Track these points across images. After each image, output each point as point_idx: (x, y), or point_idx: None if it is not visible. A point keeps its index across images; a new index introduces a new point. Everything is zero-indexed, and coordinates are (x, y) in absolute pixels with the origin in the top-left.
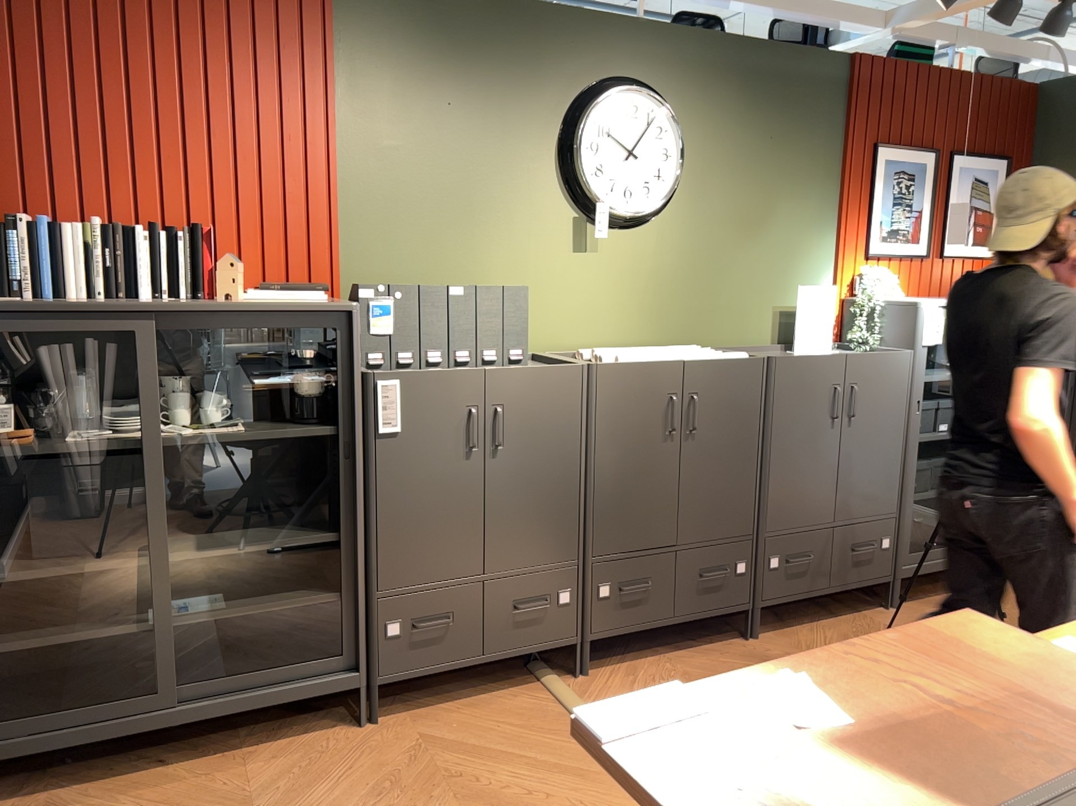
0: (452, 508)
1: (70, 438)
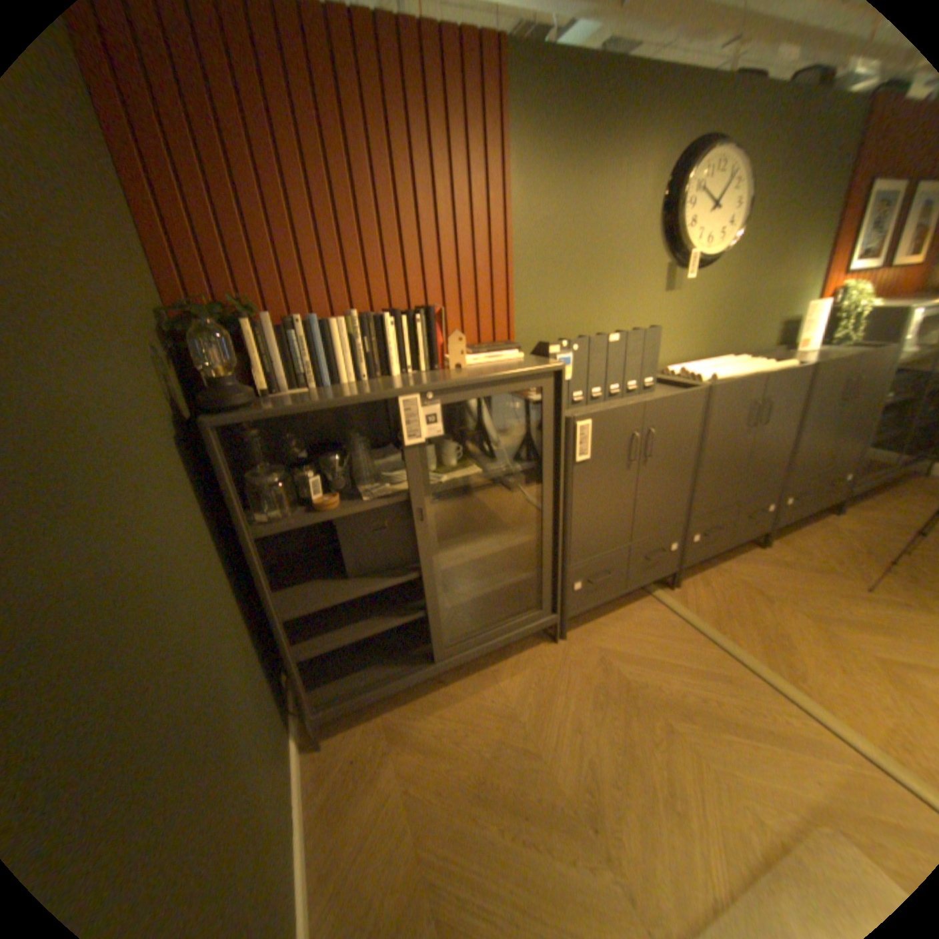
0: (618, 504)
1: (363, 495)
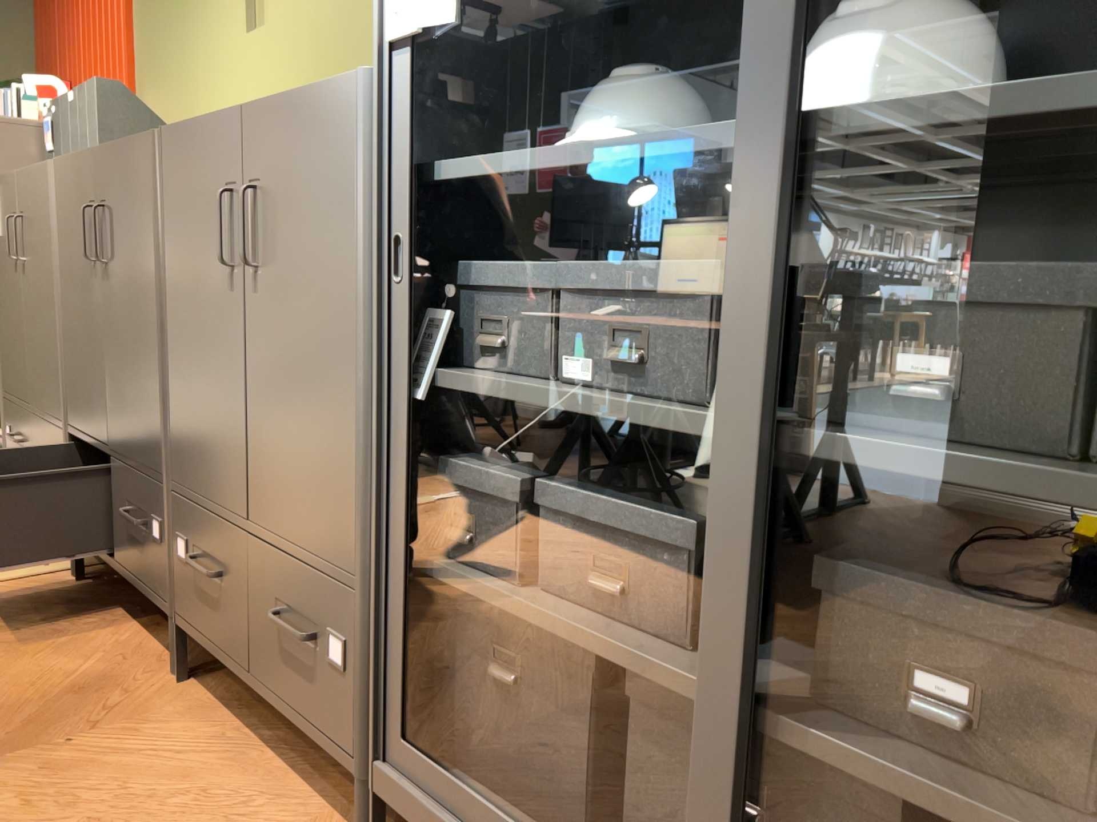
0: (17, 323)
1: None
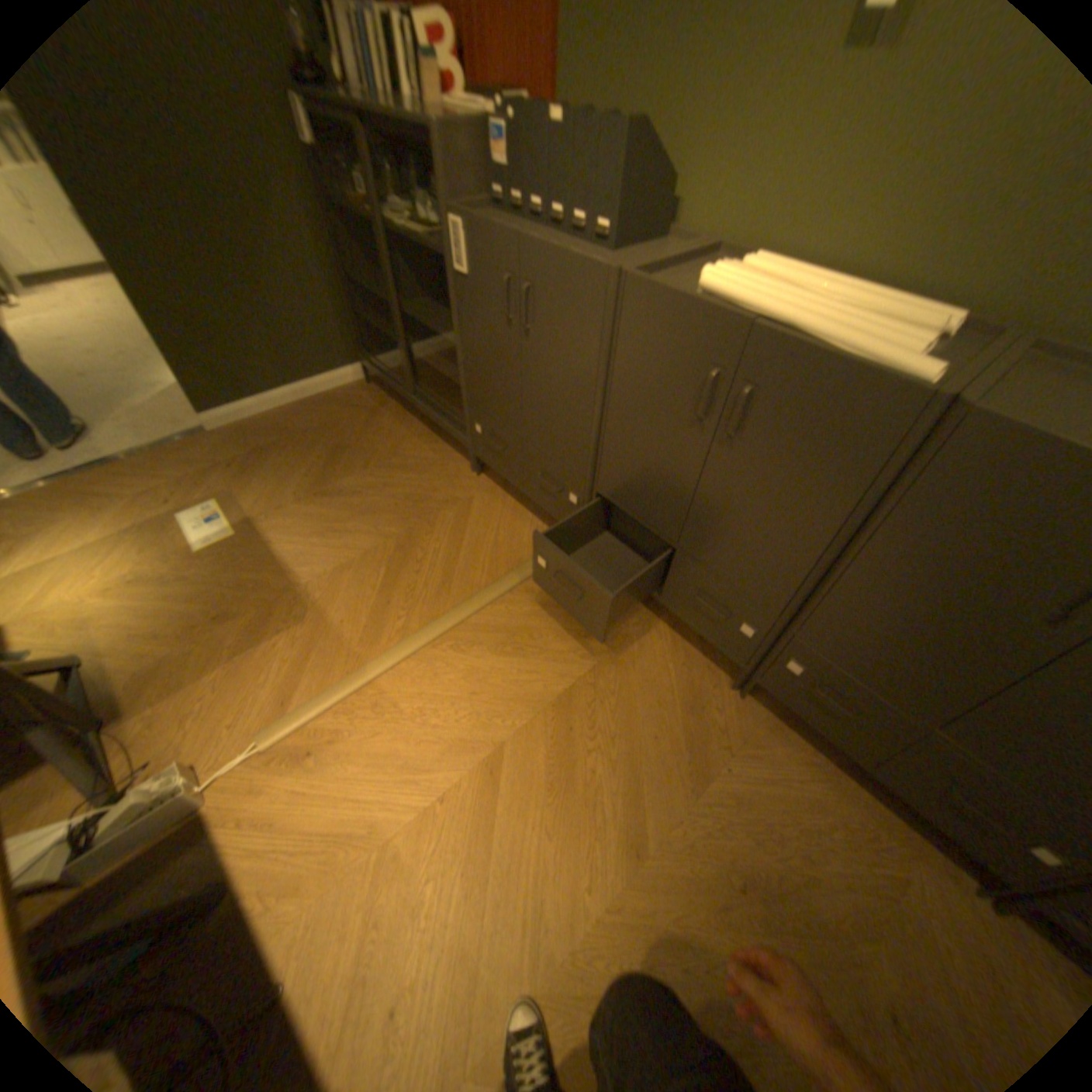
0: (502, 366)
1: (375, 208)
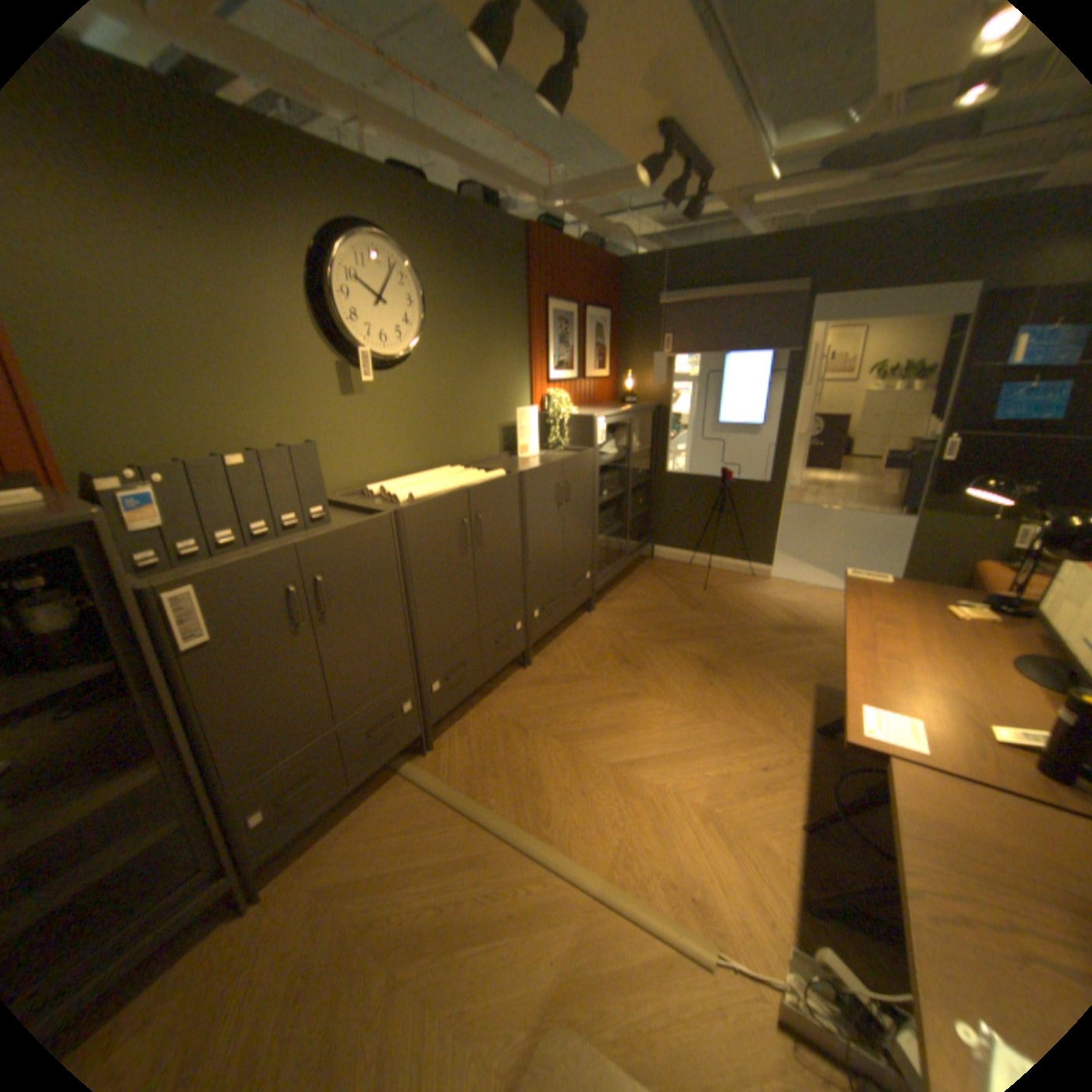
0: (293, 685)
1: None
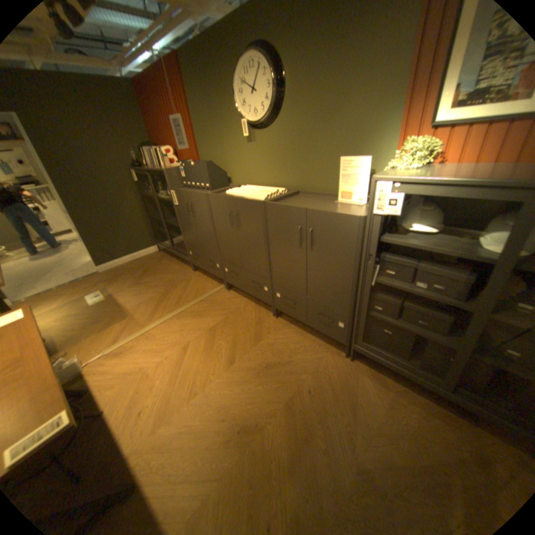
0: (191, 228)
1: (156, 194)
